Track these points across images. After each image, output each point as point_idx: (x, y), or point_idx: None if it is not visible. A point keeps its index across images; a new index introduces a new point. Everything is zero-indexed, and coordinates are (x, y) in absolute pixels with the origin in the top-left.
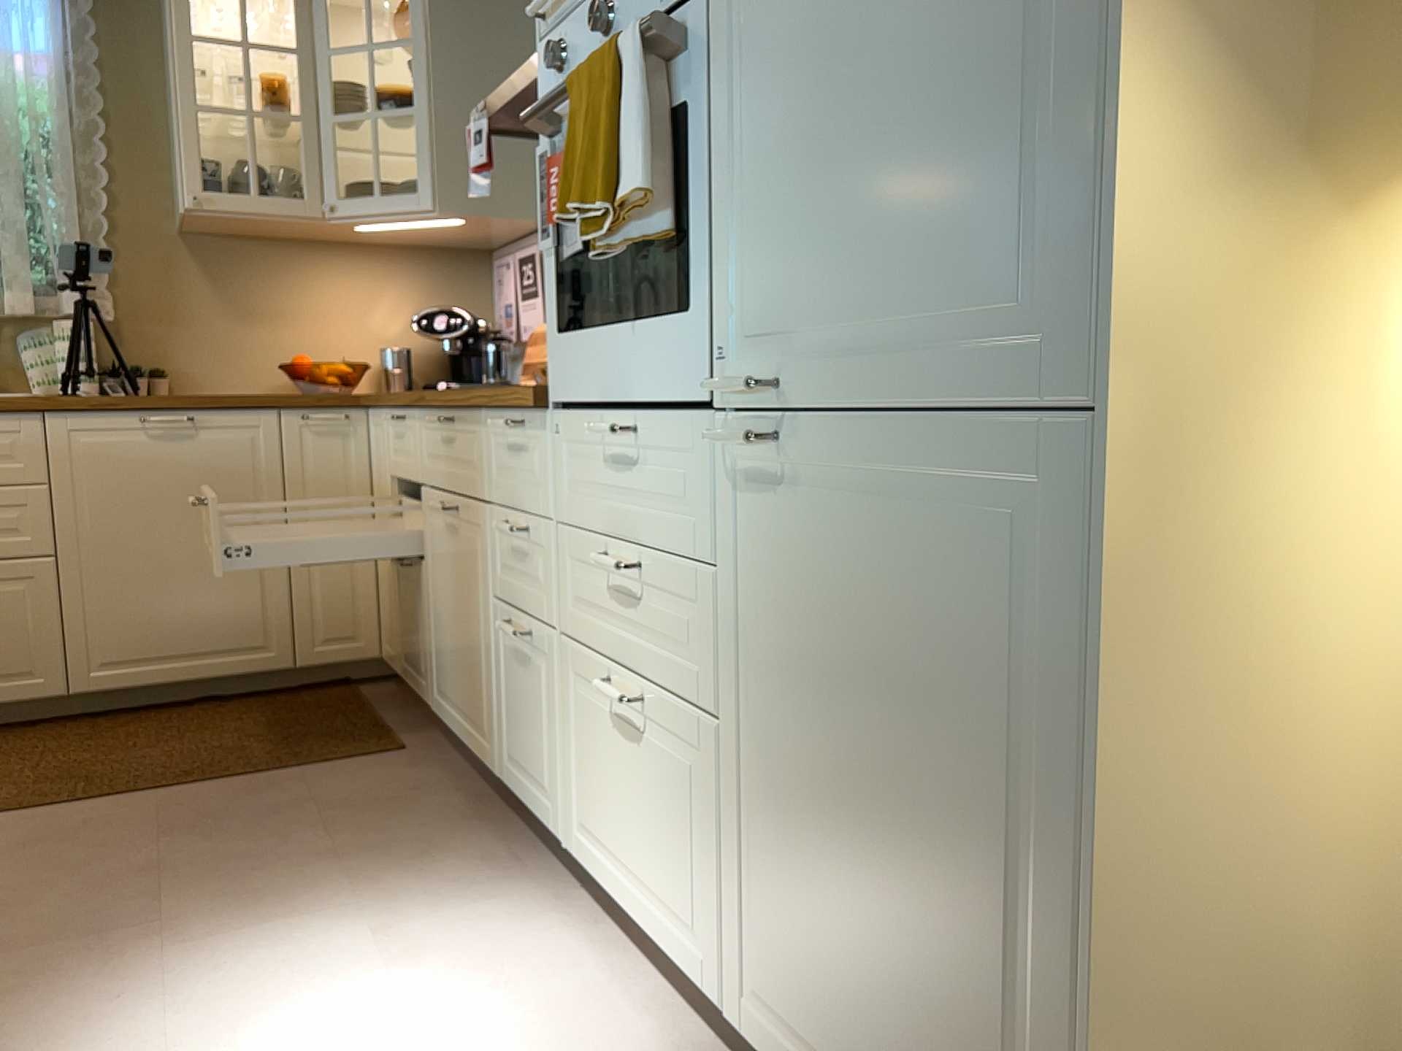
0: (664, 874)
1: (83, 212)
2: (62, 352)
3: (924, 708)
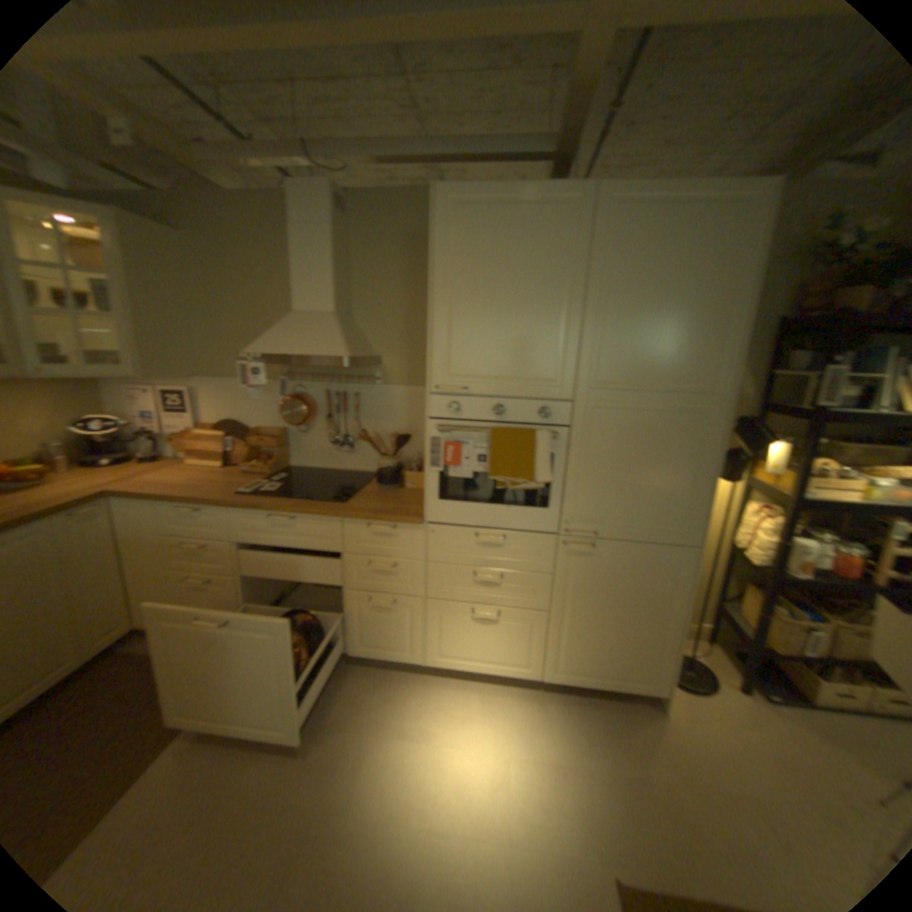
0: (505, 656)
1: None
2: None
3: (639, 598)
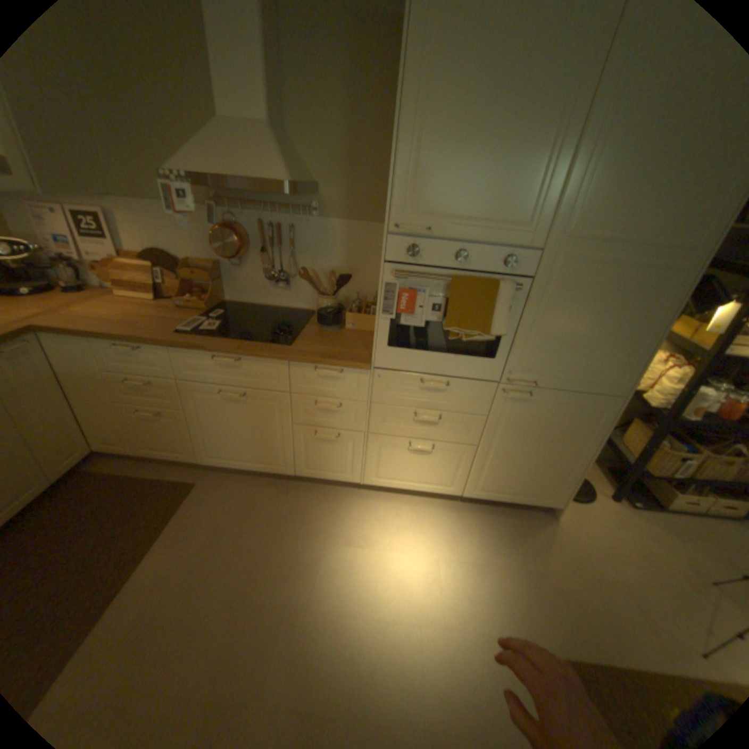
0: (432, 478)
1: None
2: None
3: (559, 437)
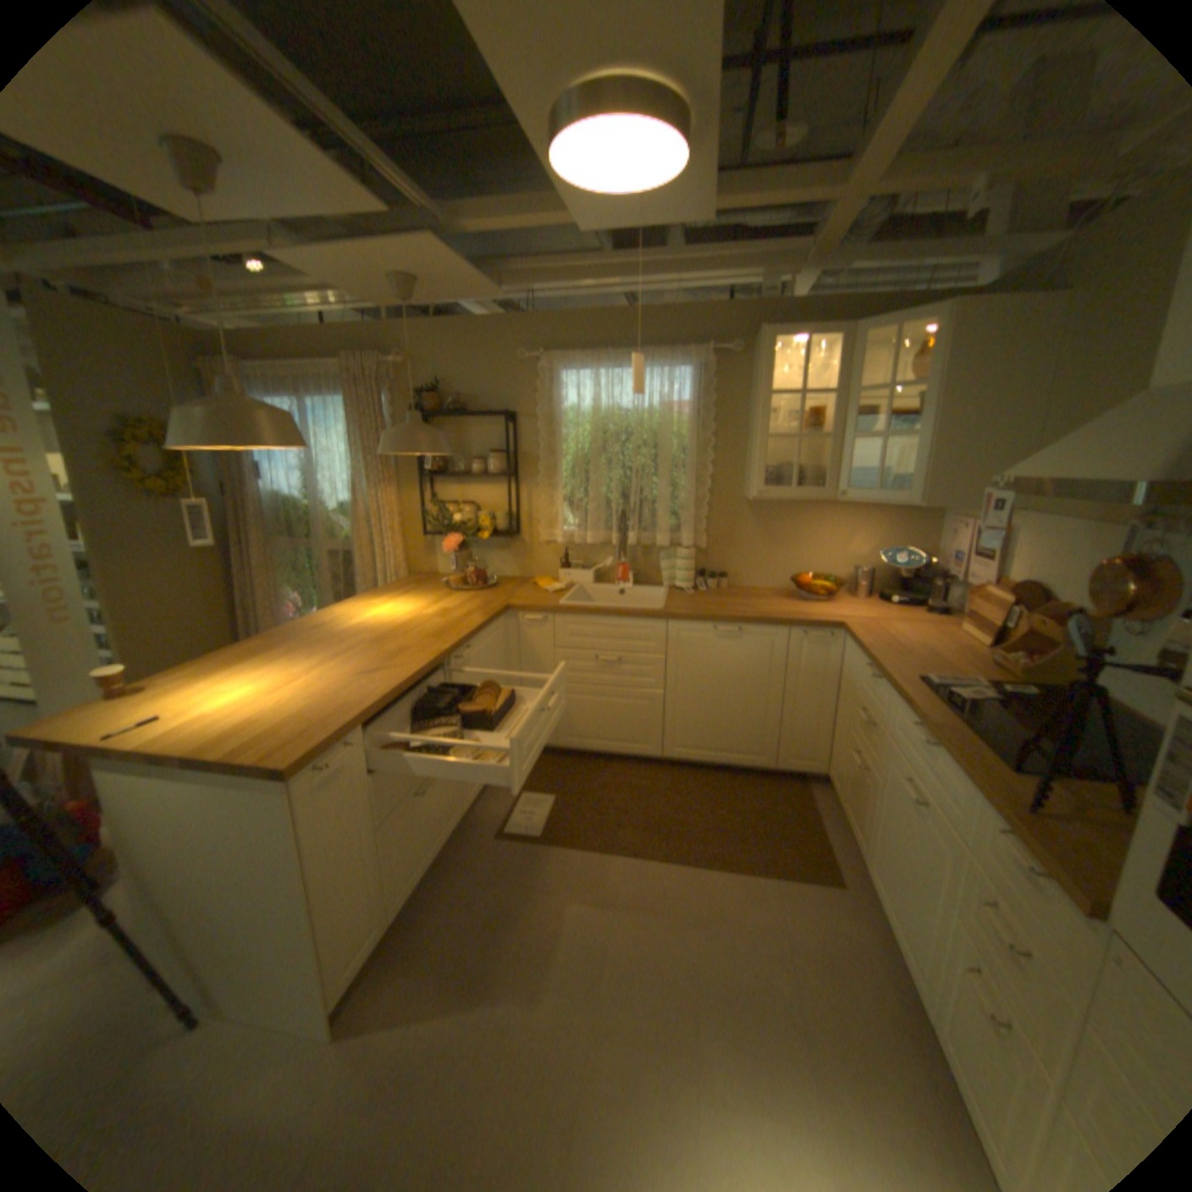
0: None
1: (696, 488)
2: (678, 566)
3: None
